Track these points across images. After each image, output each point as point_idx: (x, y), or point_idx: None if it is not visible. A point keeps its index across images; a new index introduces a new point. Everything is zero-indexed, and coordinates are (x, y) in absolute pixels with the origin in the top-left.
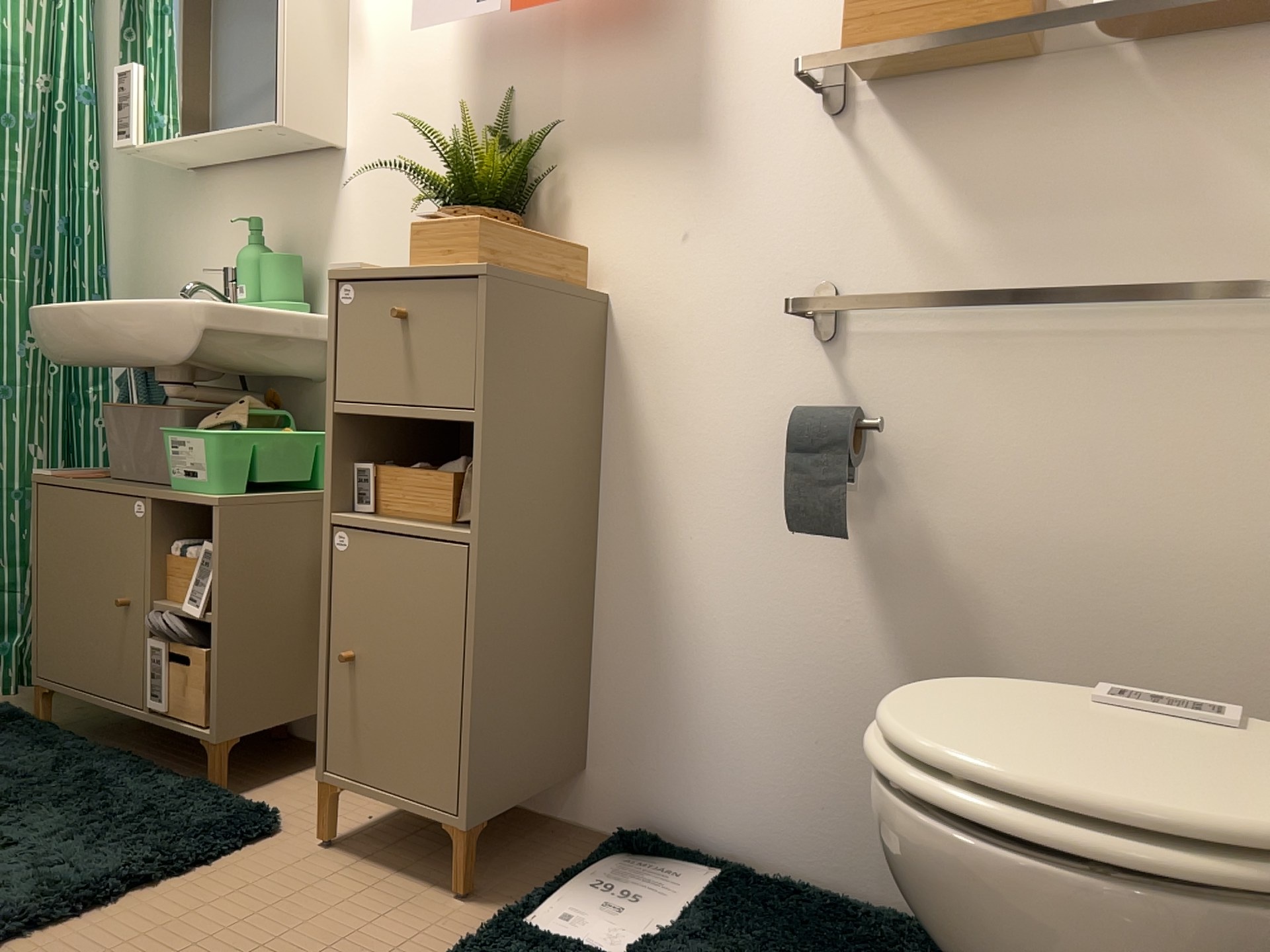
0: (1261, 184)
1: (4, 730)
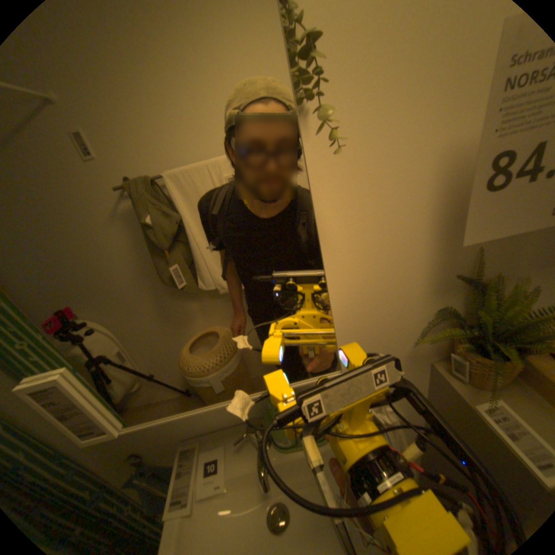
0: None
1: None
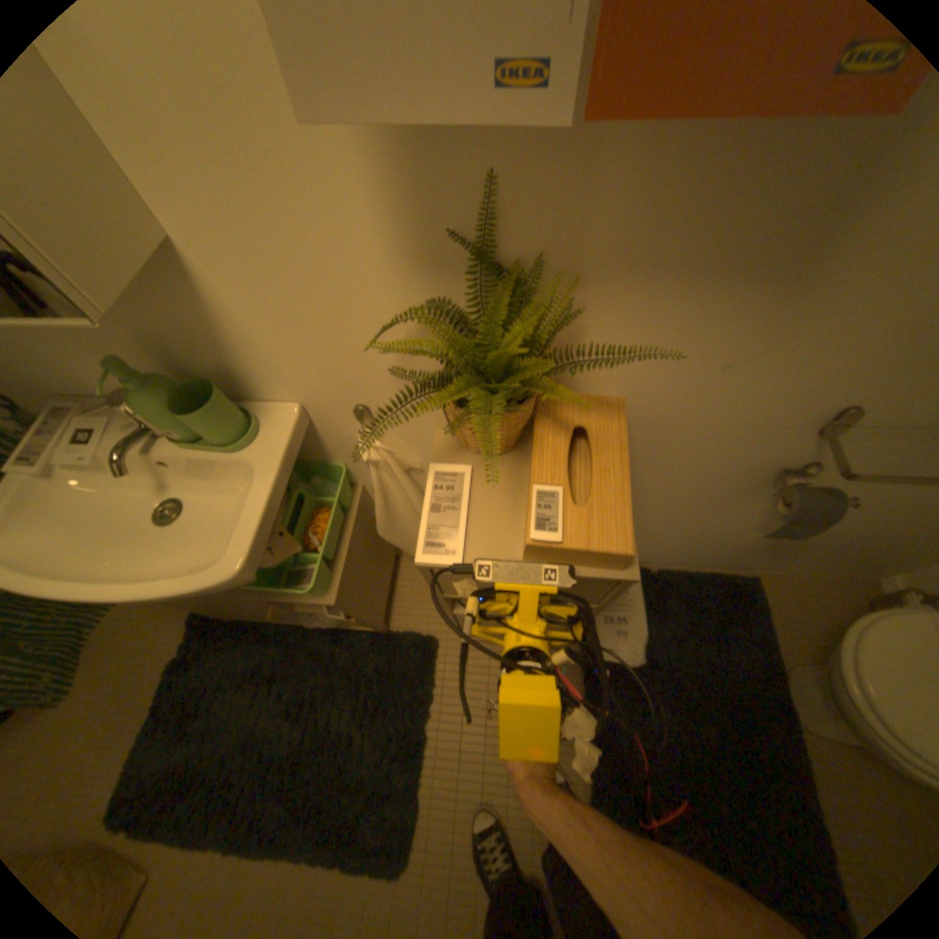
0: None
1: (219, 650)
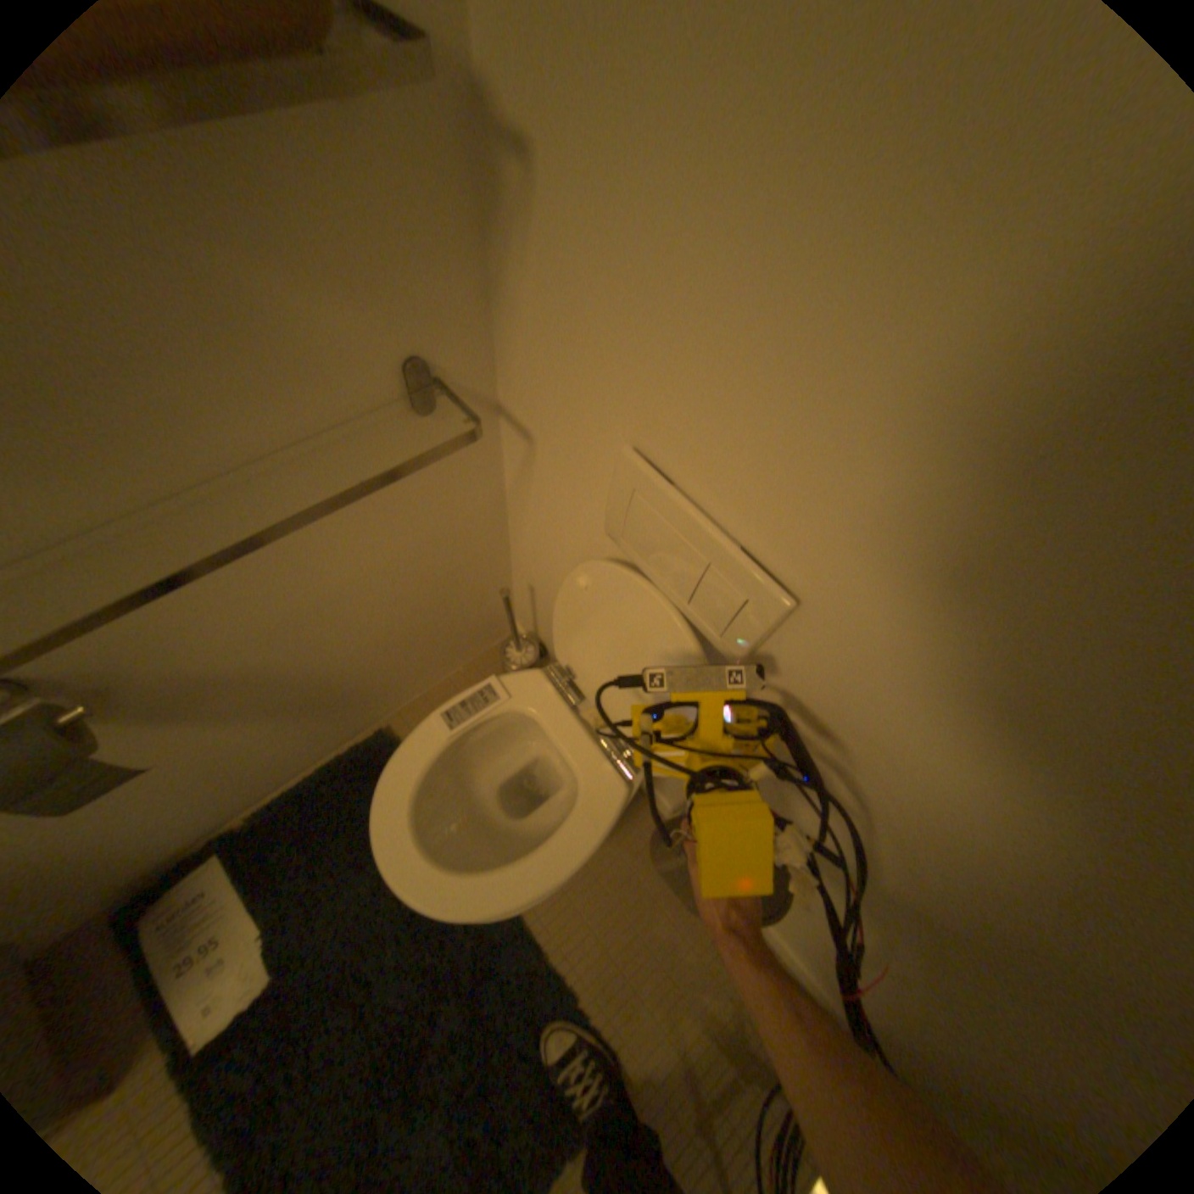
0: (318, 288)
1: None
